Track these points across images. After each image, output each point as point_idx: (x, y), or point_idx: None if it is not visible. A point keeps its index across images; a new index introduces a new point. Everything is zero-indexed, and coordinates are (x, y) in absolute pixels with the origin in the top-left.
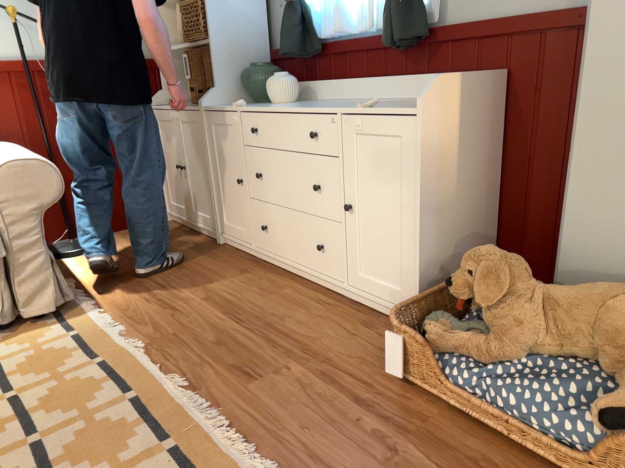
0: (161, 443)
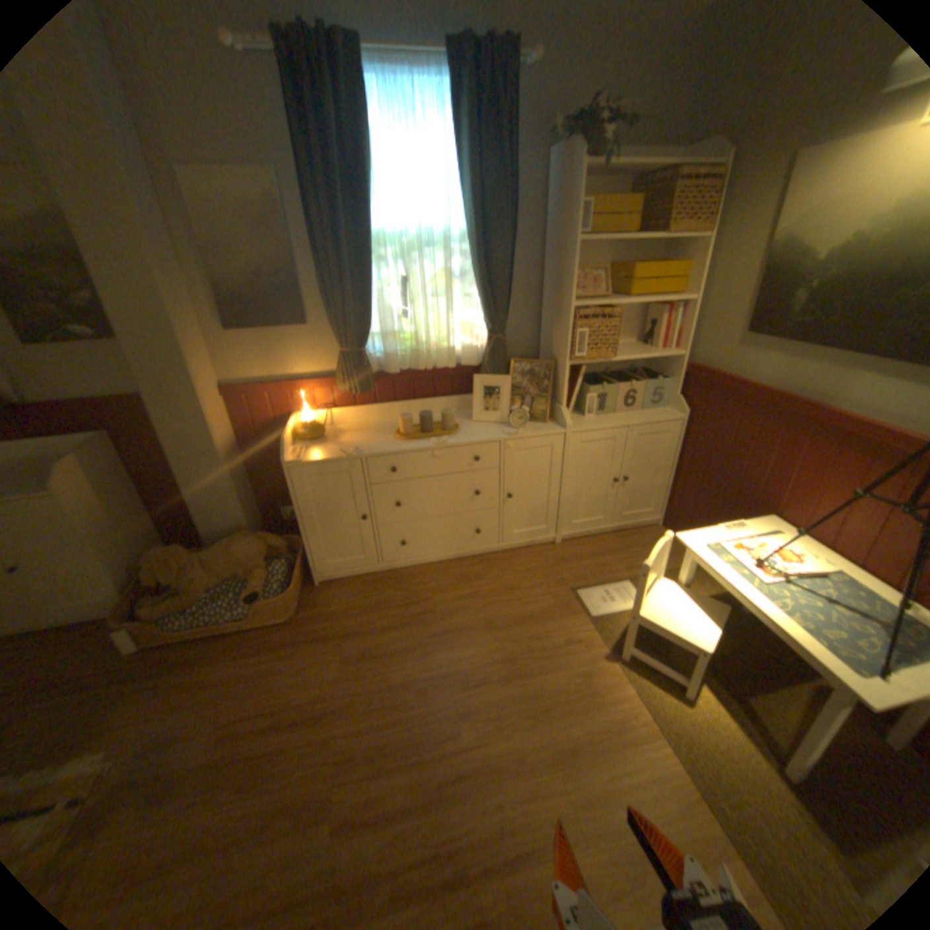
0: None
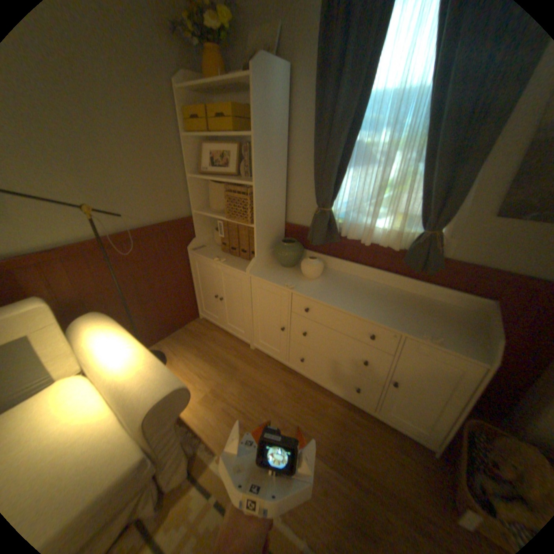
0: None
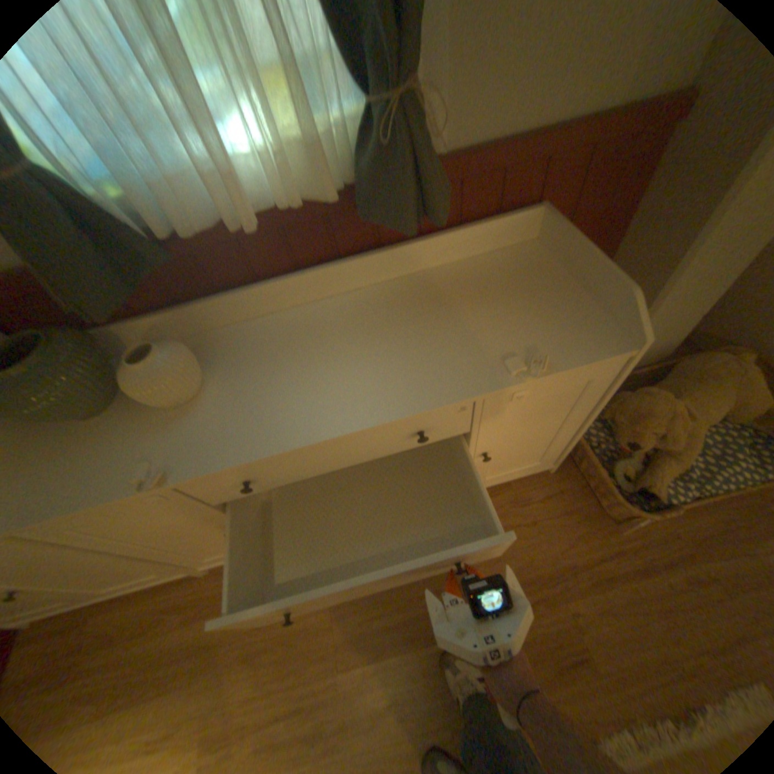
0: None
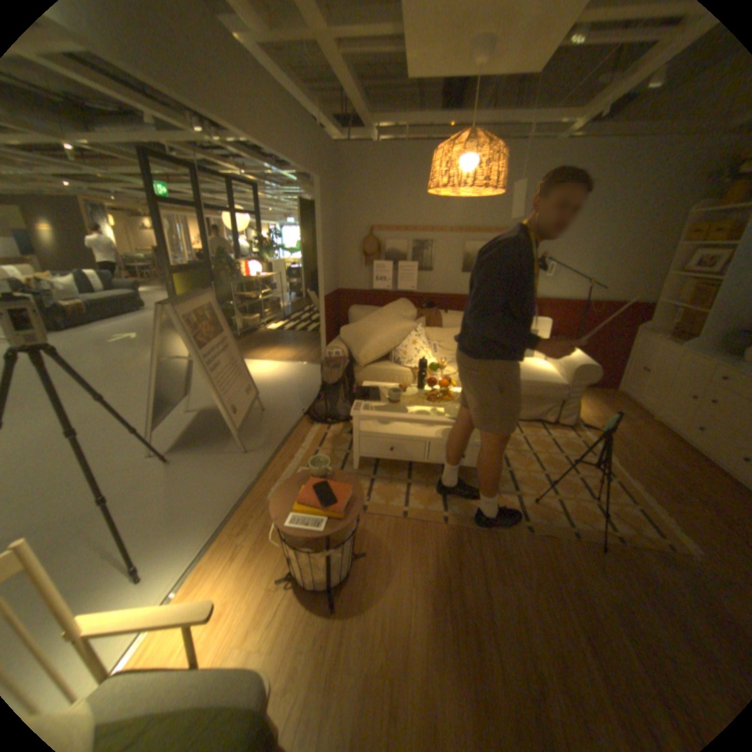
0: (635, 506)
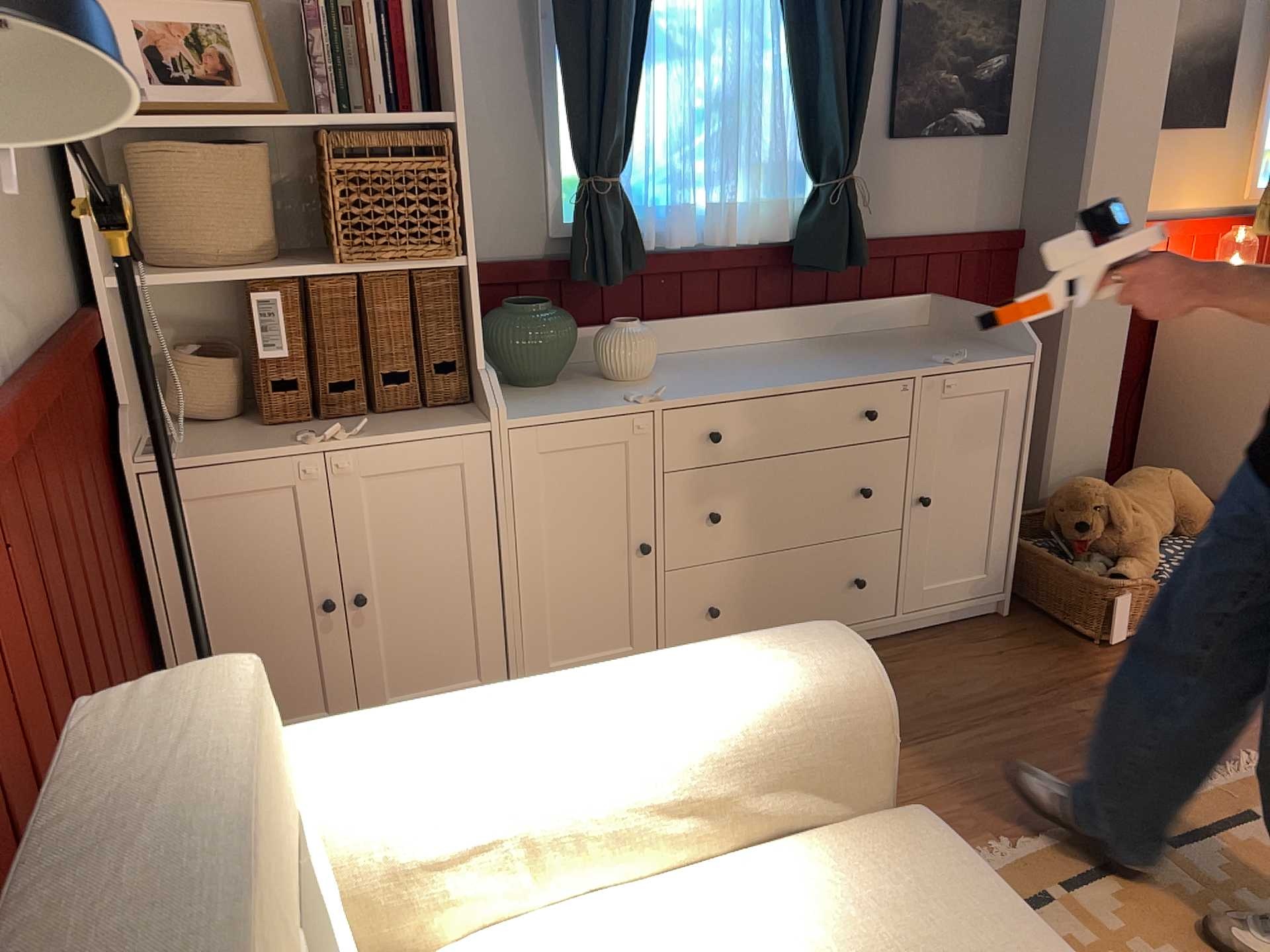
0: (1264, 818)
